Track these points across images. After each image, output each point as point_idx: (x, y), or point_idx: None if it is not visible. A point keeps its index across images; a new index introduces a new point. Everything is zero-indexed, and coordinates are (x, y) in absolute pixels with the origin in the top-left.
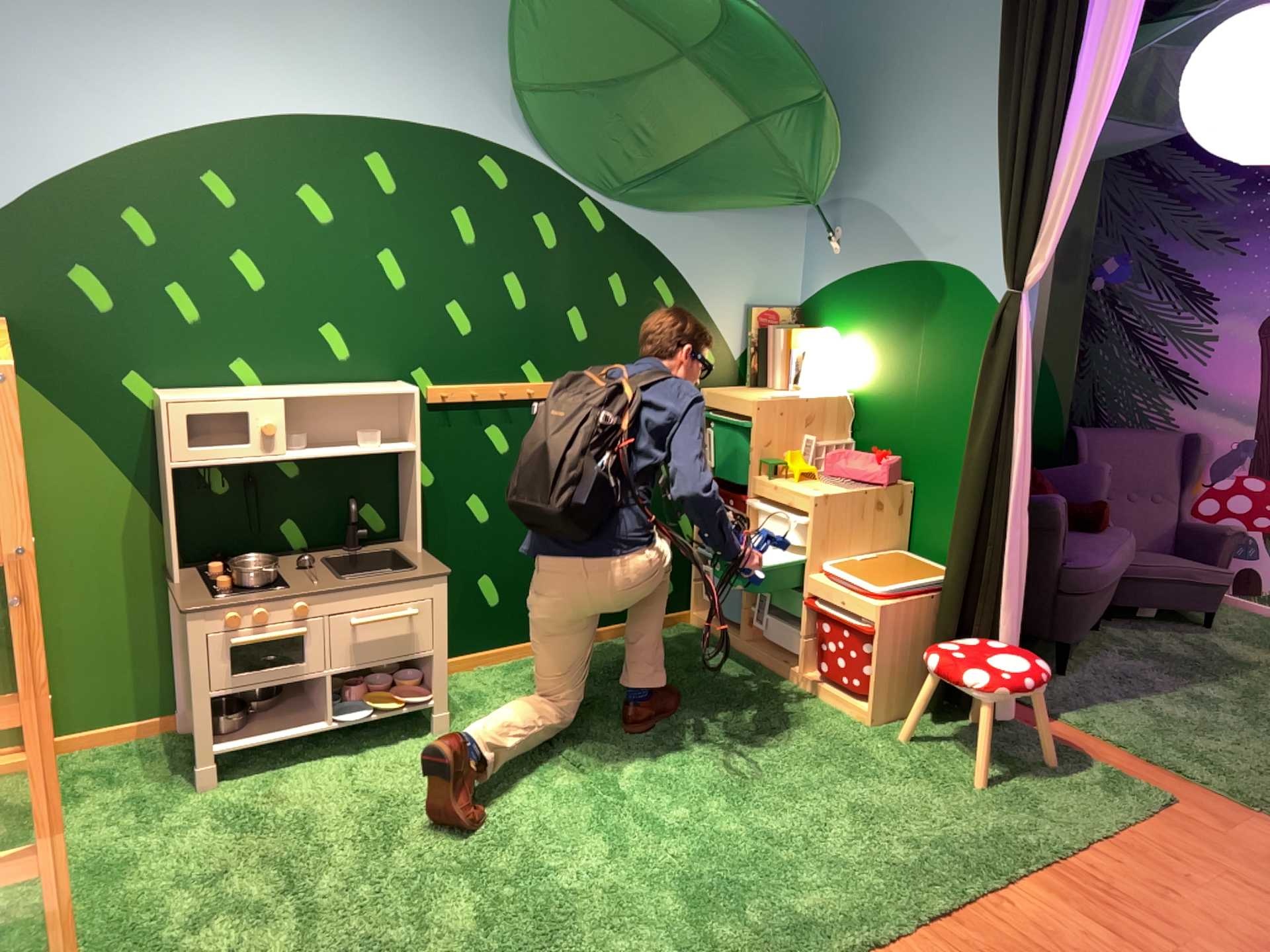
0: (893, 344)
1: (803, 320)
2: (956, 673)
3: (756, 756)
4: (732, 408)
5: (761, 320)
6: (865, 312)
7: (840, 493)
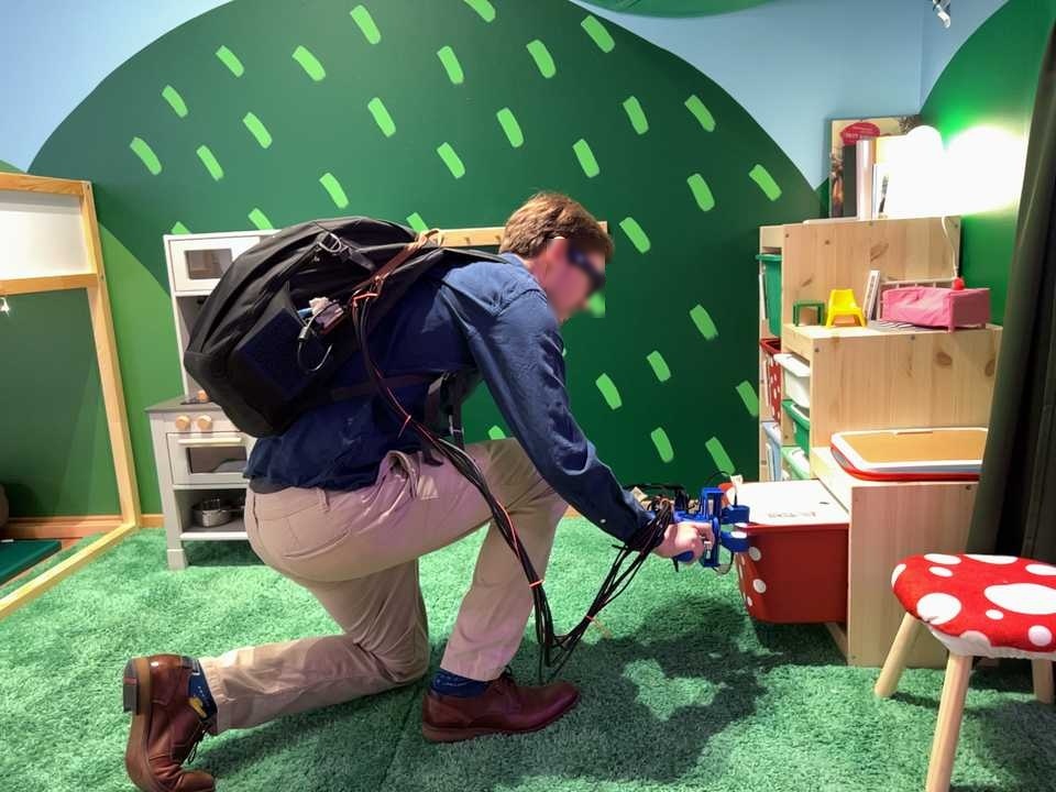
0: (995, 121)
1: (915, 126)
2: (912, 607)
3: (637, 670)
4: (767, 239)
5: (842, 131)
6: (969, 86)
7: (864, 336)
